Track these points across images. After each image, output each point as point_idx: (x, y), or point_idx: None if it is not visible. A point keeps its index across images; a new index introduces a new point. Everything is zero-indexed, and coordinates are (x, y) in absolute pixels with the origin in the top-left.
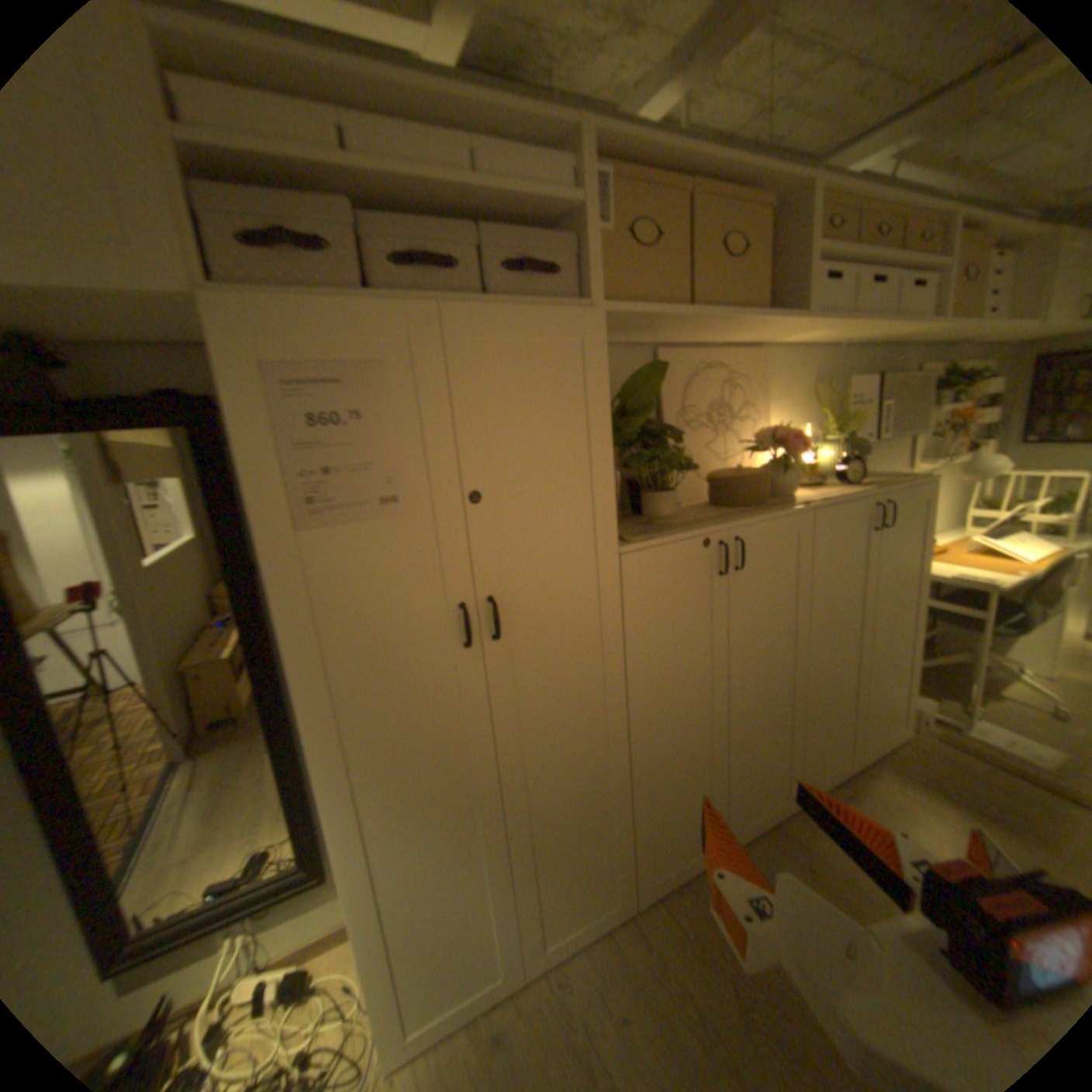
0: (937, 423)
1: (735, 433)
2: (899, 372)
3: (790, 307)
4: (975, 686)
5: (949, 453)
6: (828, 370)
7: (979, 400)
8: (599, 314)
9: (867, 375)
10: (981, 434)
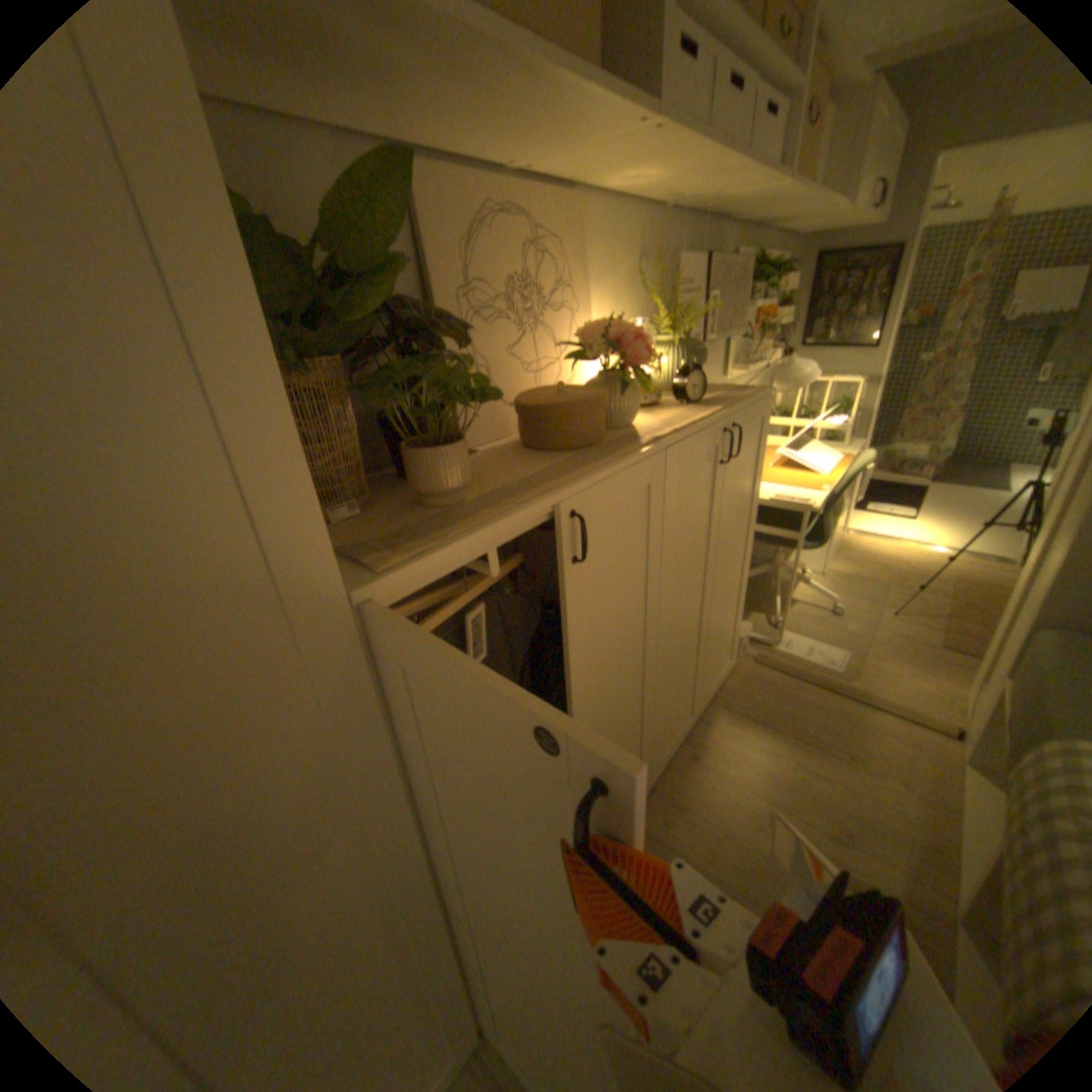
0: (747, 321)
1: (549, 328)
2: (719, 255)
3: (629, 89)
4: (777, 597)
5: (754, 356)
6: (653, 240)
7: (778, 296)
8: None
9: (692, 254)
10: (776, 335)
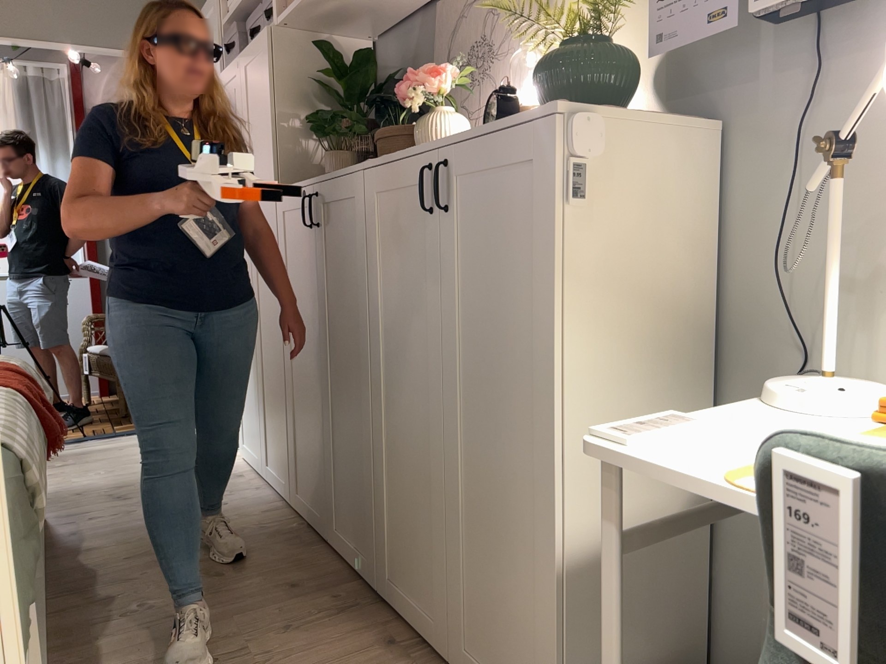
0: None
1: (493, 78)
2: None
3: None
4: None
5: None
6: None
7: None
8: (269, 28)
9: None
10: None
